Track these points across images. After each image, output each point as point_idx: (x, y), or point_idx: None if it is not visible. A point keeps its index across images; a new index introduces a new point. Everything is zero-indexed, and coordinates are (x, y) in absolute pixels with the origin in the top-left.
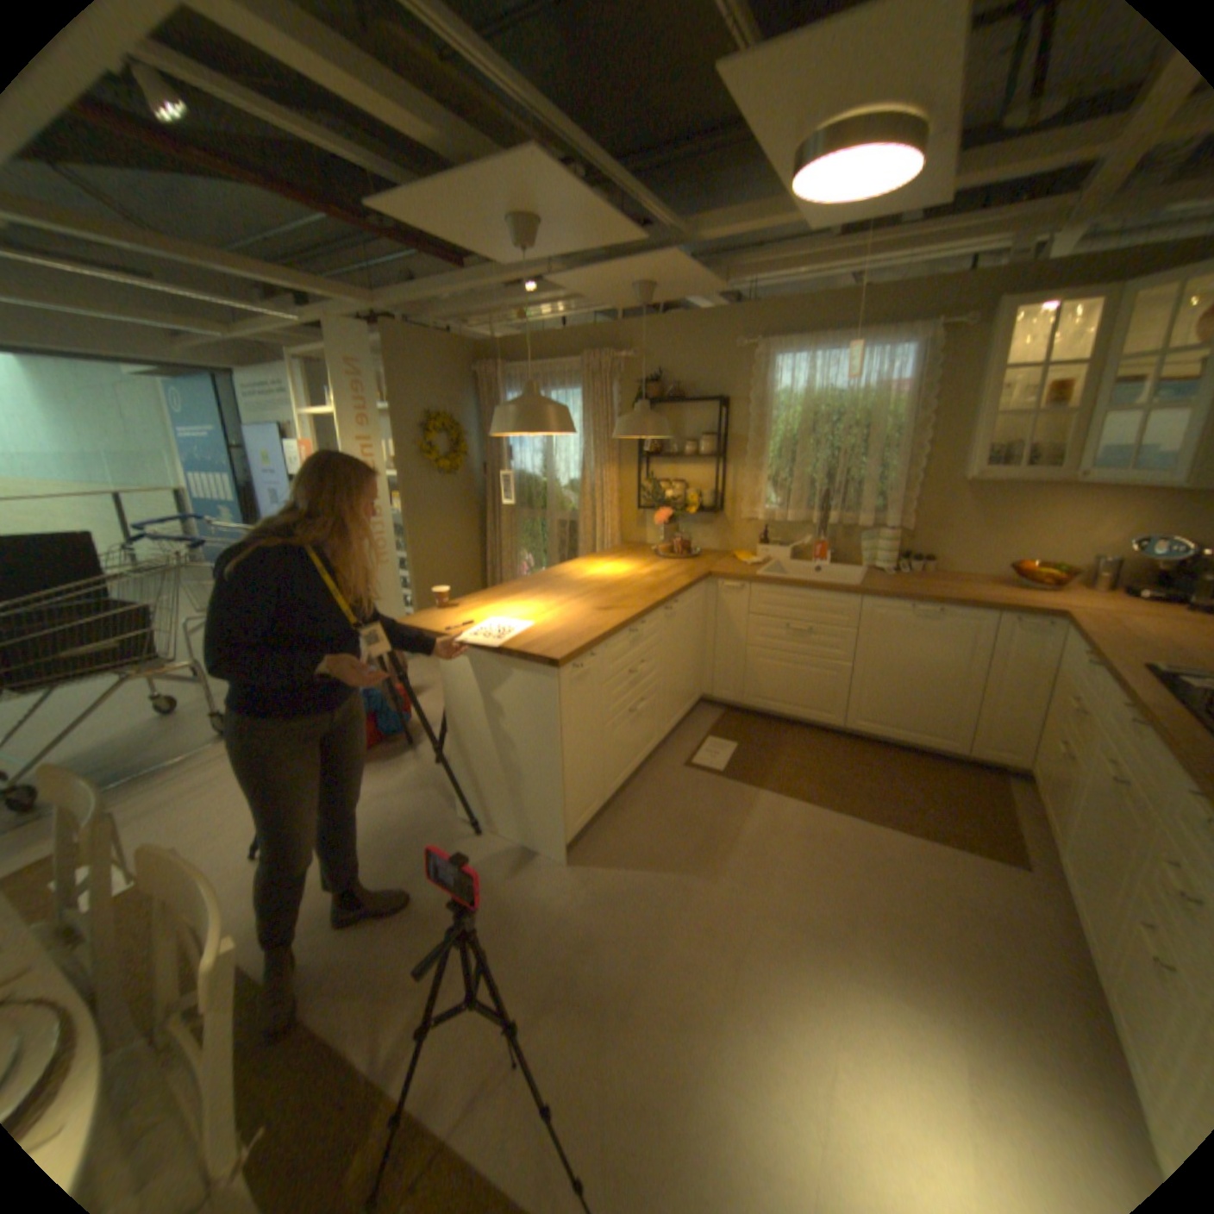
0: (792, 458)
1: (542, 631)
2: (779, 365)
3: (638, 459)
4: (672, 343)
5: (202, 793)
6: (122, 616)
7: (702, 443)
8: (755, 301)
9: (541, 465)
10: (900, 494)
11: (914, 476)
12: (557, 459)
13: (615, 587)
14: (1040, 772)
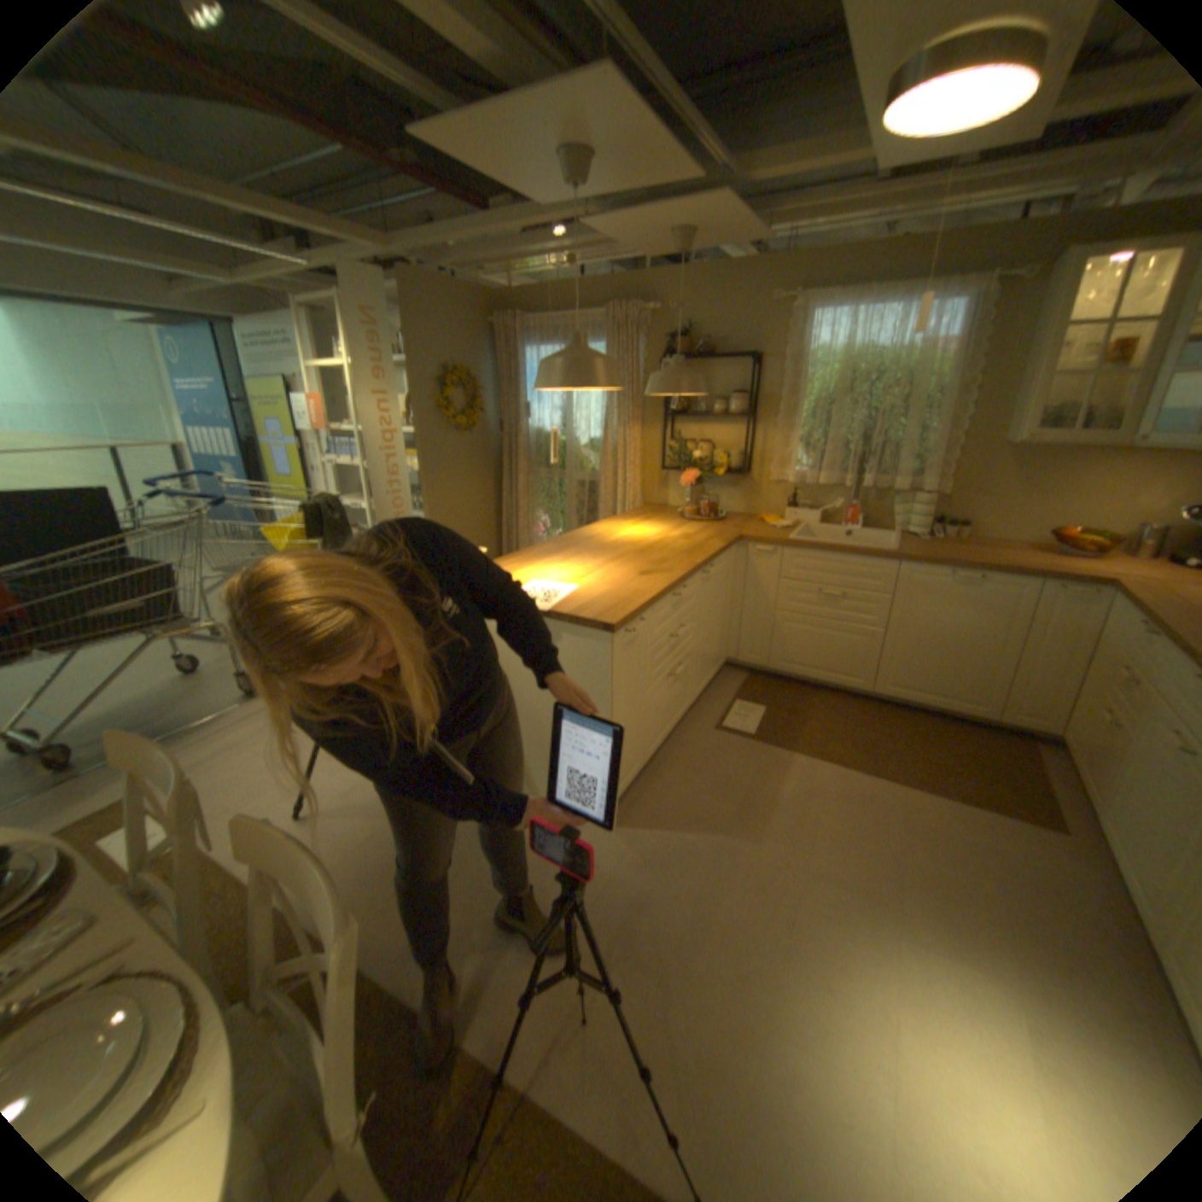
0: (826, 419)
1: (588, 595)
2: (818, 319)
3: (662, 417)
4: (703, 295)
5: (237, 752)
6: (144, 574)
7: (733, 402)
8: (795, 250)
9: (560, 423)
10: (938, 457)
11: (955, 439)
12: (577, 417)
13: (649, 550)
14: (1073, 738)
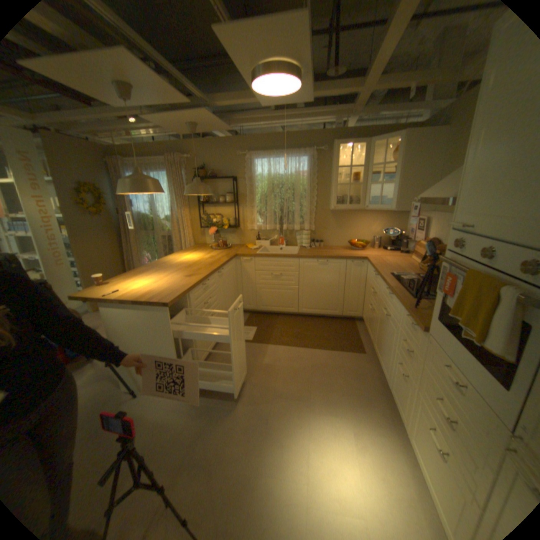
0: (265, 203)
1: (157, 290)
2: (256, 163)
3: (198, 205)
4: (208, 152)
5: None
6: None
7: (227, 197)
8: (243, 135)
9: (149, 209)
10: (308, 216)
11: (312, 209)
12: (157, 206)
13: (193, 265)
14: (364, 317)
